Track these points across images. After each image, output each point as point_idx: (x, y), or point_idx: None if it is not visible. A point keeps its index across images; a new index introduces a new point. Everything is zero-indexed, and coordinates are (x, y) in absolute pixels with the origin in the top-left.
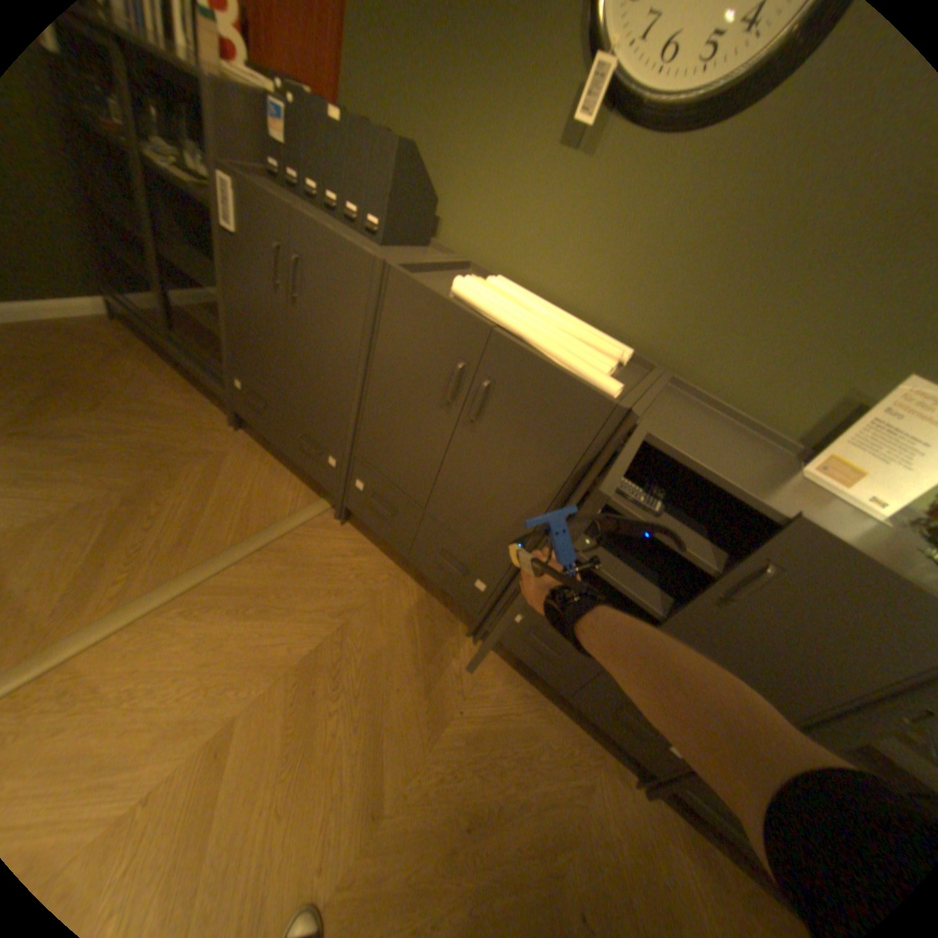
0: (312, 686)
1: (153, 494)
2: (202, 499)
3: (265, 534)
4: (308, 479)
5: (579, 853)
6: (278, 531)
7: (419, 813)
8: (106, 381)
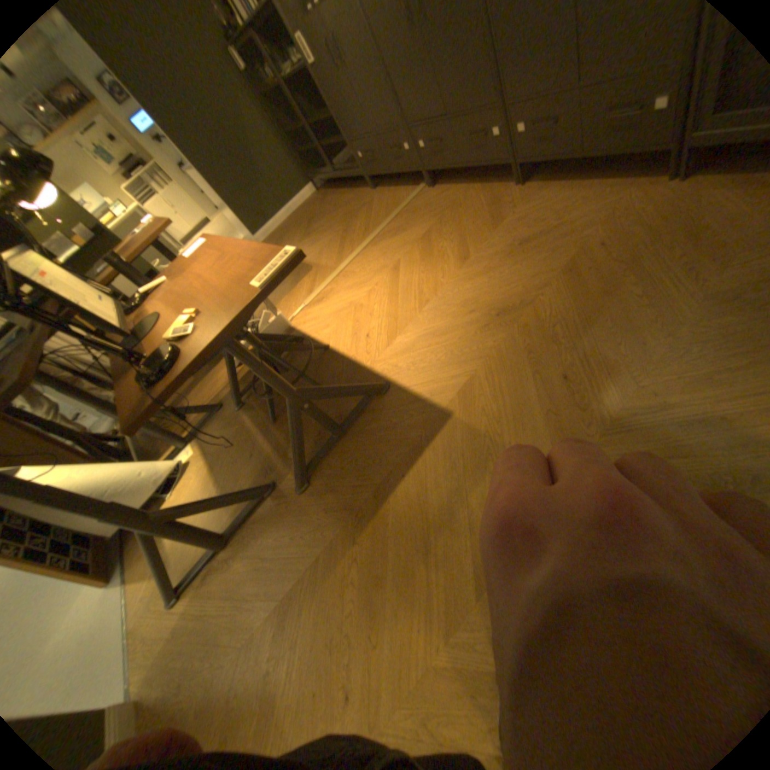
0: (429, 239)
1: (351, 225)
2: (368, 216)
3: (396, 209)
4: (412, 184)
5: (605, 225)
6: (401, 206)
7: (490, 250)
8: (323, 208)
